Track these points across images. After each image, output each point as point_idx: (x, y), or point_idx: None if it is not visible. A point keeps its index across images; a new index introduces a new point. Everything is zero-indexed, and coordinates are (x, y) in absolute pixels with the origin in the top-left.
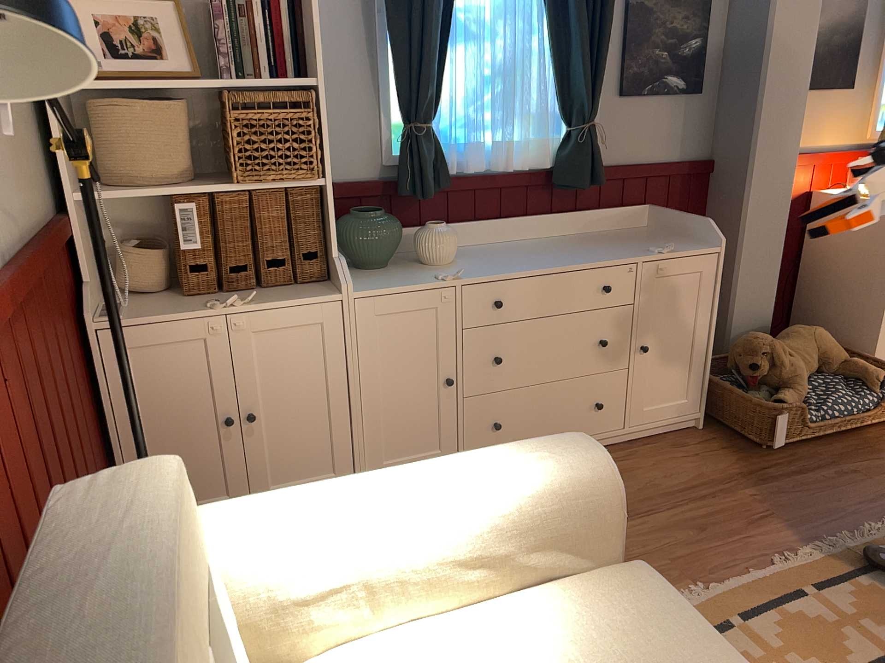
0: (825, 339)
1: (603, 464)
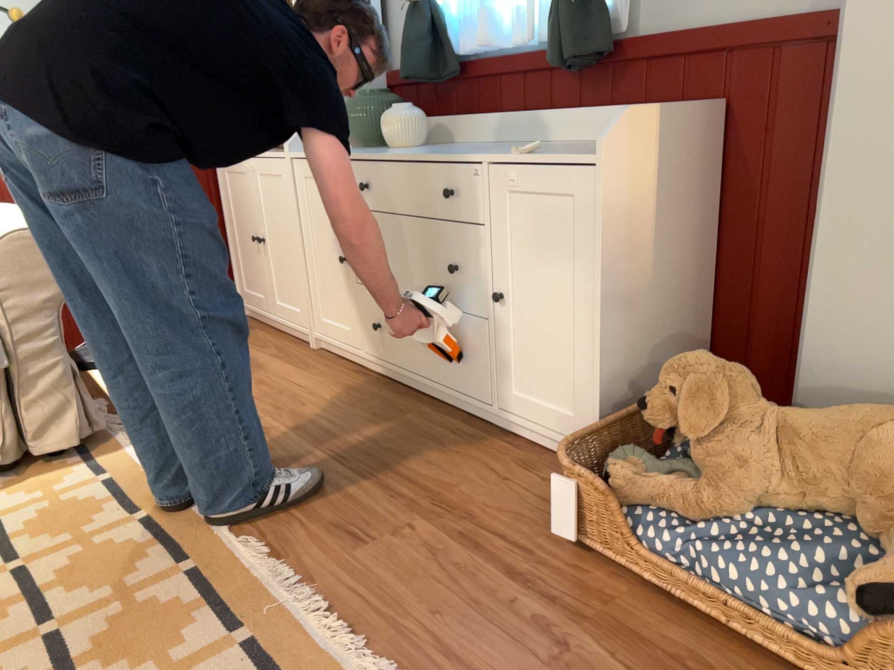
0: None
1: (5, 235)
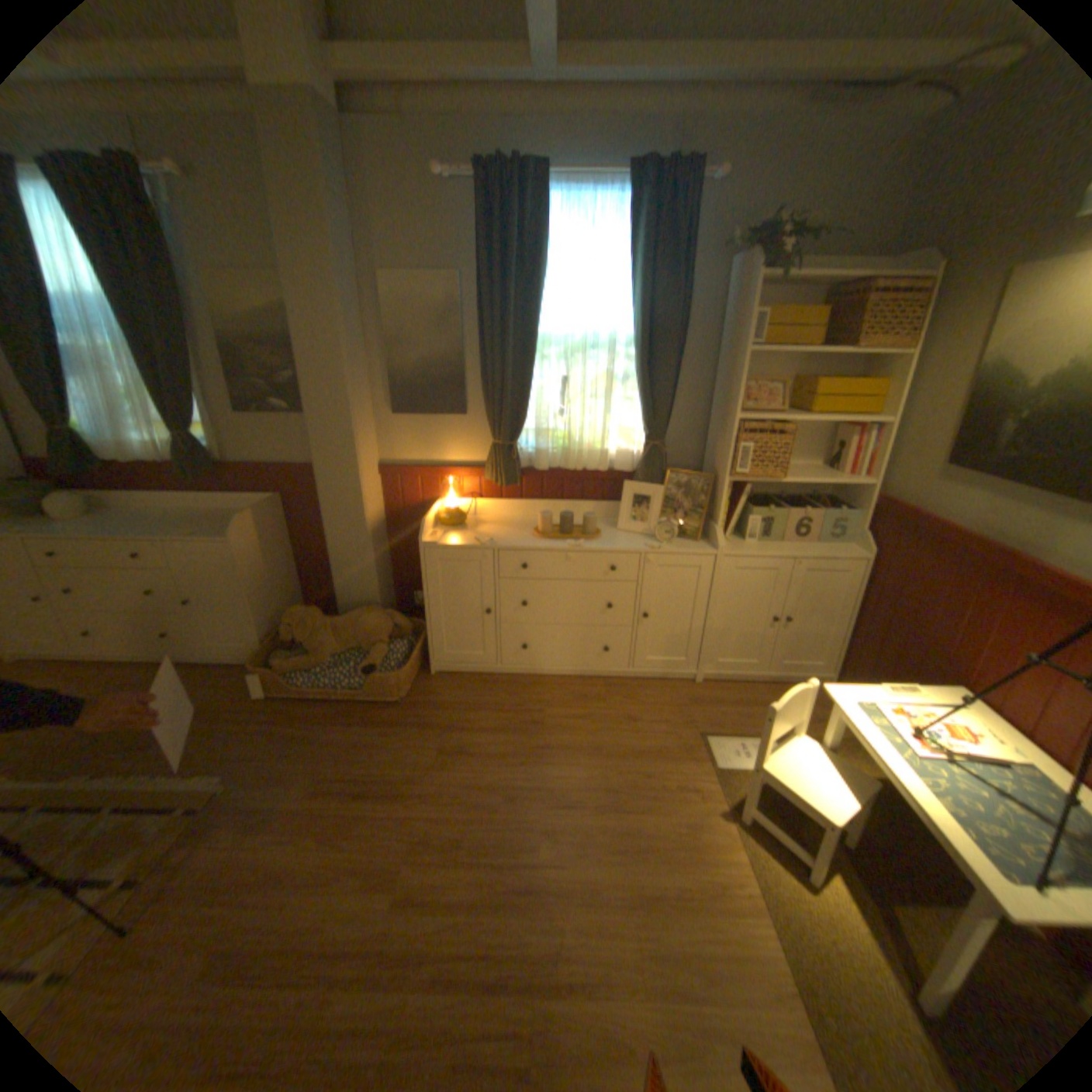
0: (367, 624)
1: None
